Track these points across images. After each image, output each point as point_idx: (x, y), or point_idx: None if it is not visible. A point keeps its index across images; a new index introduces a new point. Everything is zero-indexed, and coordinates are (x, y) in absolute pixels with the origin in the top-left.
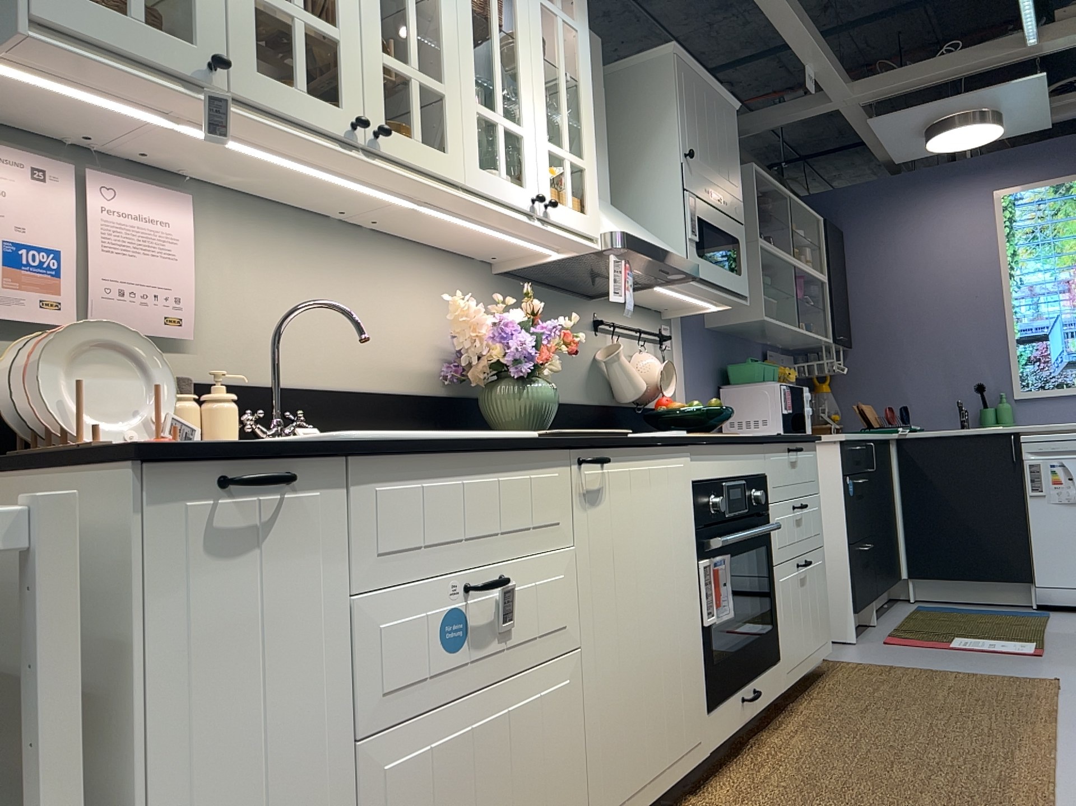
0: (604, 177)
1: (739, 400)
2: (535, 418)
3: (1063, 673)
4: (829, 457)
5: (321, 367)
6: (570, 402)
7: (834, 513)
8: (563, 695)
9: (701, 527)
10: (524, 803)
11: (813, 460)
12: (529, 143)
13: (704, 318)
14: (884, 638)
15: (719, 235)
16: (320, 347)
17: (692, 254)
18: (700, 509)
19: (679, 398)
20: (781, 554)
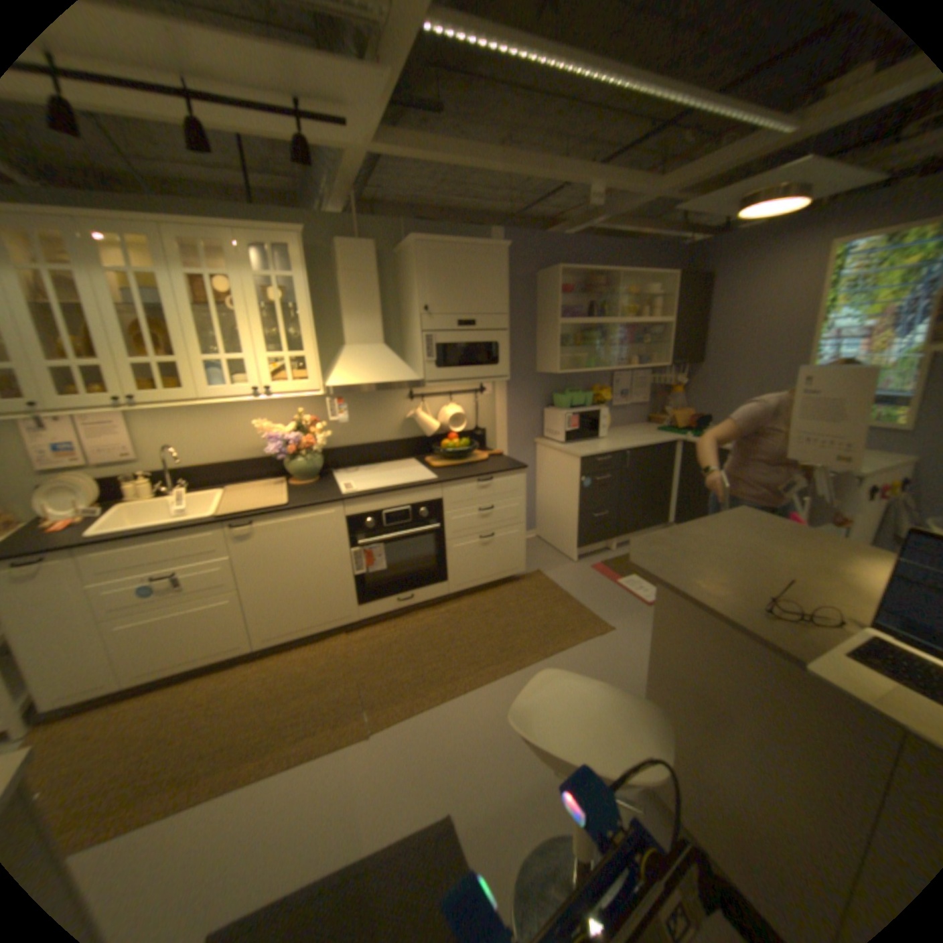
0: (372, 332)
1: (550, 418)
2: (302, 475)
3: (630, 627)
4: (574, 466)
5: (204, 458)
6: (382, 442)
7: (573, 497)
8: (224, 609)
9: (353, 537)
10: (200, 640)
11: (515, 481)
12: (248, 363)
13: (532, 369)
14: (596, 565)
15: (471, 347)
16: (203, 450)
17: (427, 371)
18: (352, 529)
19: (494, 422)
20: (455, 536)
